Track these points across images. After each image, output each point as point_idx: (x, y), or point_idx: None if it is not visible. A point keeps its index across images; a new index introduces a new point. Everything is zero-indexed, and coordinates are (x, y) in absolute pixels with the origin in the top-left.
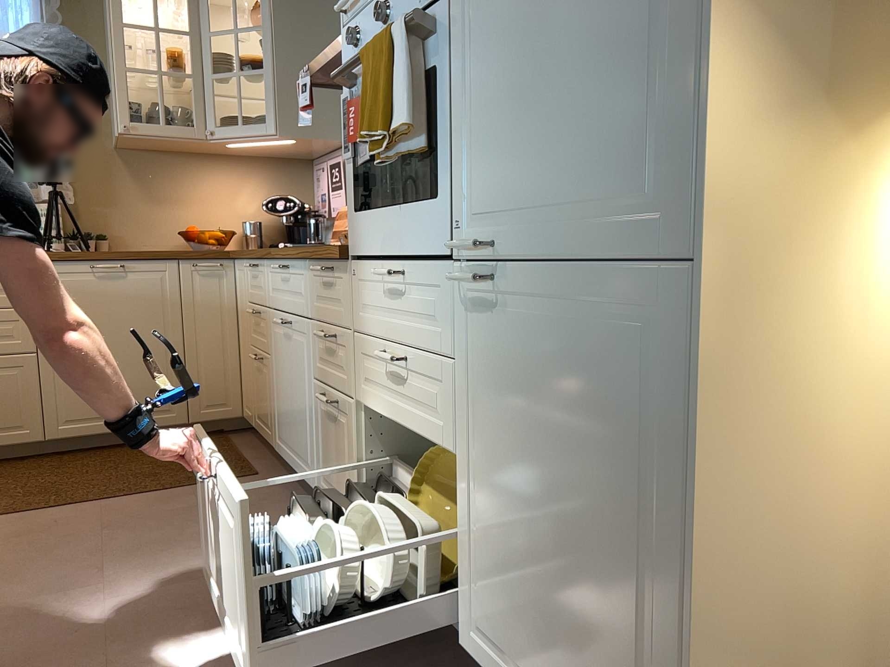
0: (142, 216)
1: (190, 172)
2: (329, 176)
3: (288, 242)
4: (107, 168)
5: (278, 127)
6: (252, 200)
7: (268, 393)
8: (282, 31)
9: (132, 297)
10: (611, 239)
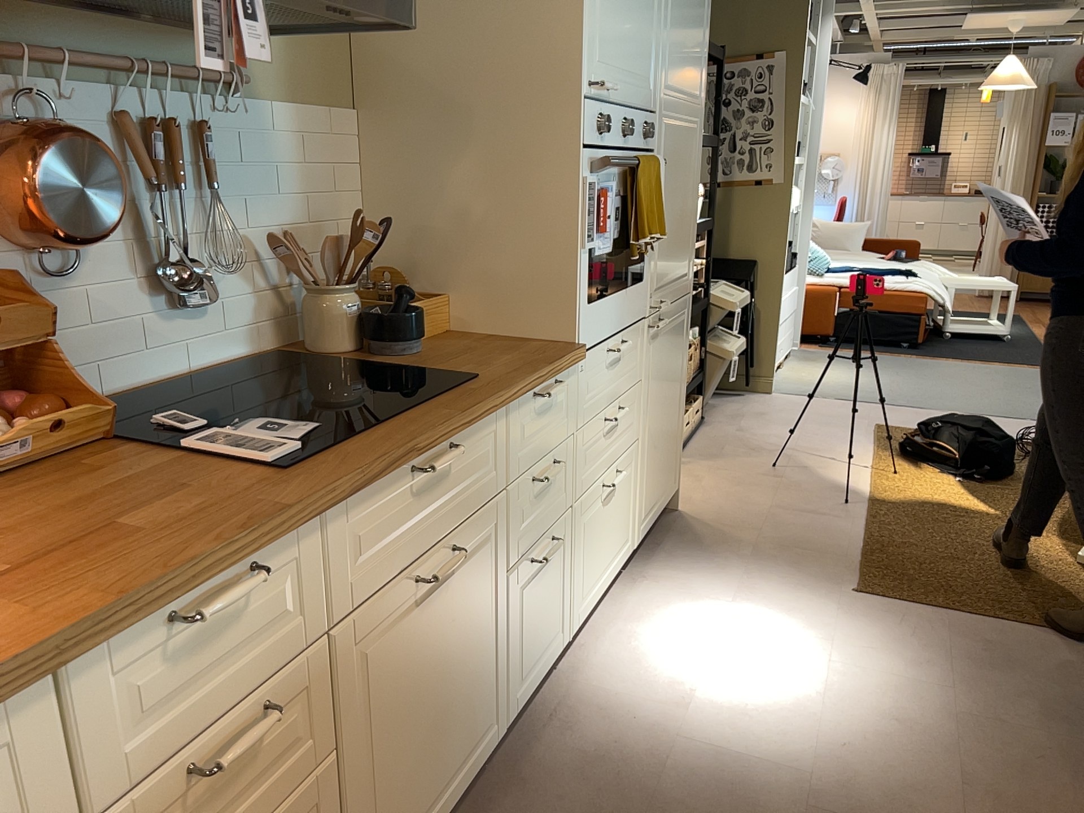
0: None
1: None
2: None
3: None
4: None
5: None
6: None
7: None
8: None
9: None
10: (681, 289)
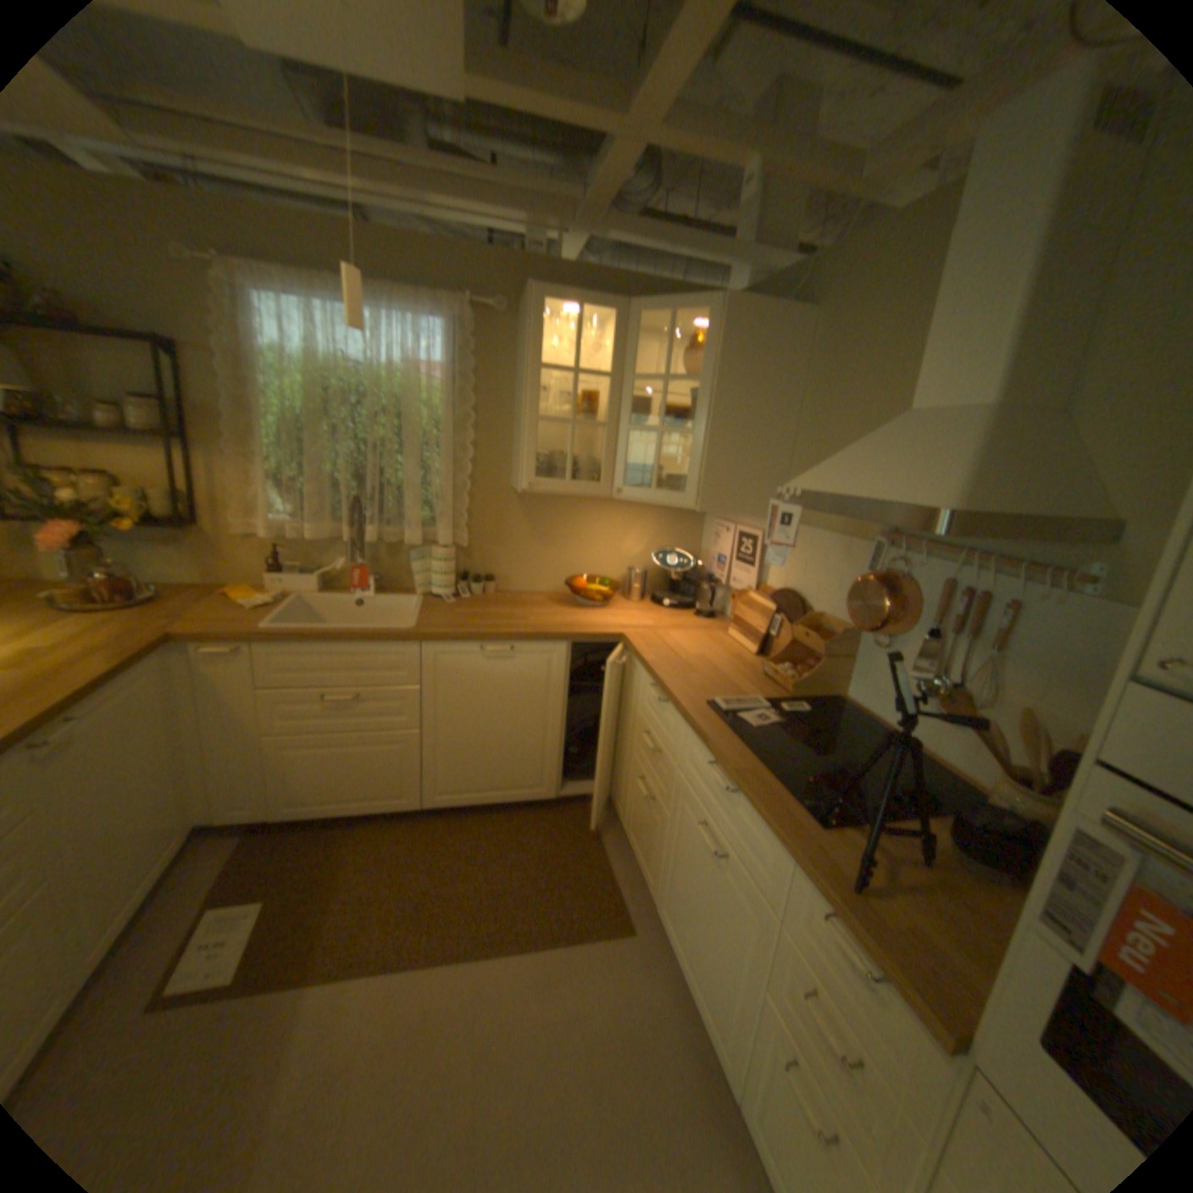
0: (530, 558)
1: (582, 513)
2: (736, 545)
3: (673, 602)
4: (502, 508)
5: (699, 503)
6: (639, 544)
7: (655, 844)
8: (726, 386)
9: (517, 679)
10: None
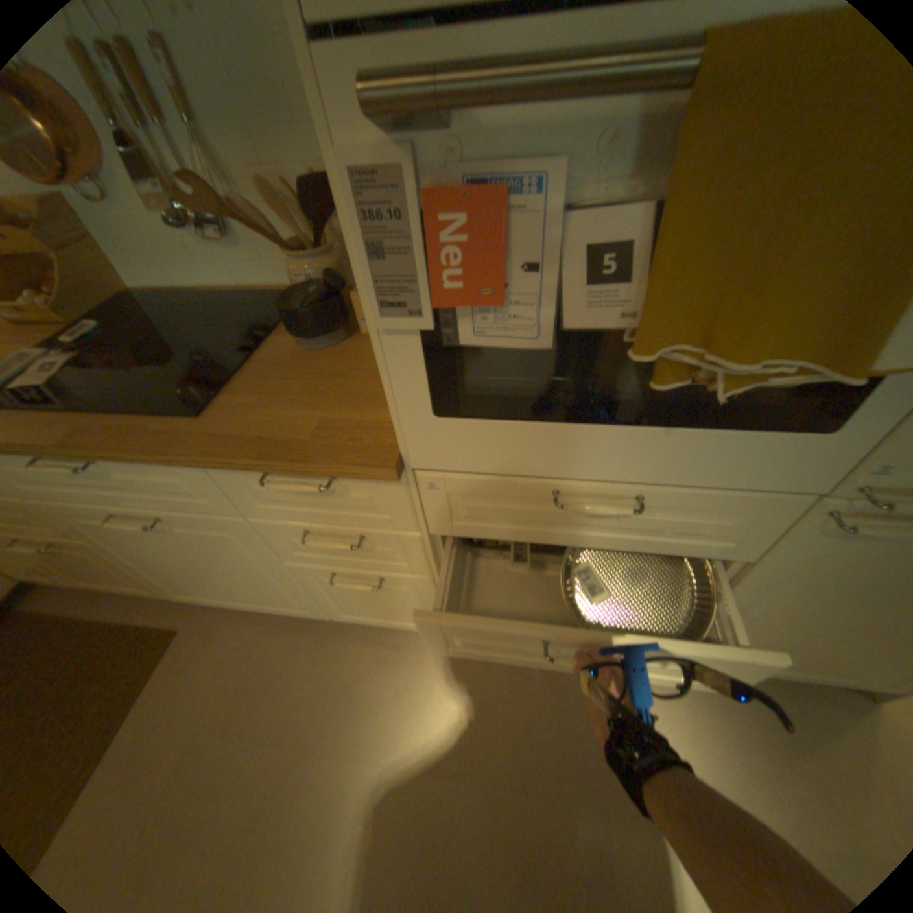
0: None
1: None
2: None
3: None
4: None
5: None
6: None
7: (103, 567)
8: None
9: None
10: None
